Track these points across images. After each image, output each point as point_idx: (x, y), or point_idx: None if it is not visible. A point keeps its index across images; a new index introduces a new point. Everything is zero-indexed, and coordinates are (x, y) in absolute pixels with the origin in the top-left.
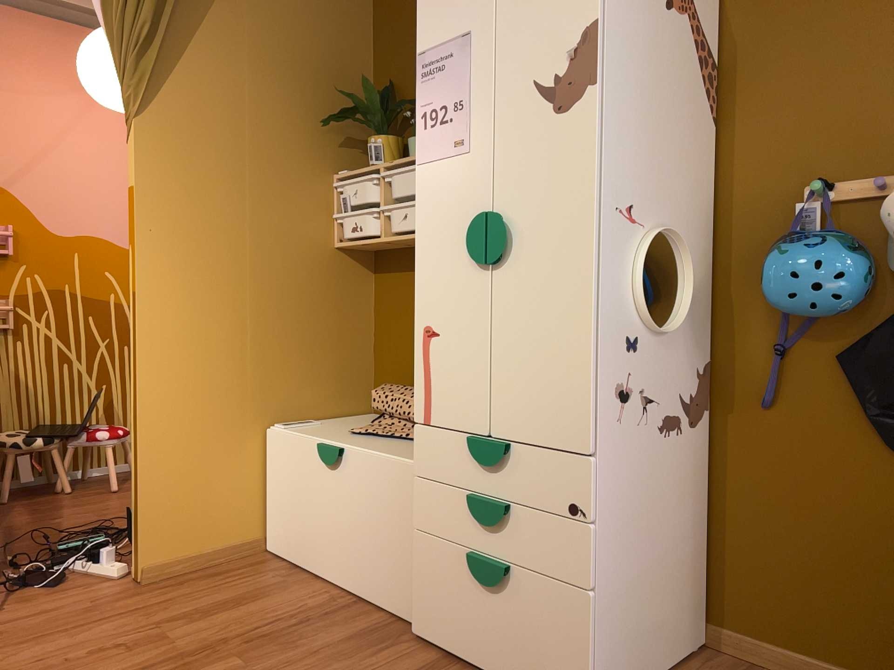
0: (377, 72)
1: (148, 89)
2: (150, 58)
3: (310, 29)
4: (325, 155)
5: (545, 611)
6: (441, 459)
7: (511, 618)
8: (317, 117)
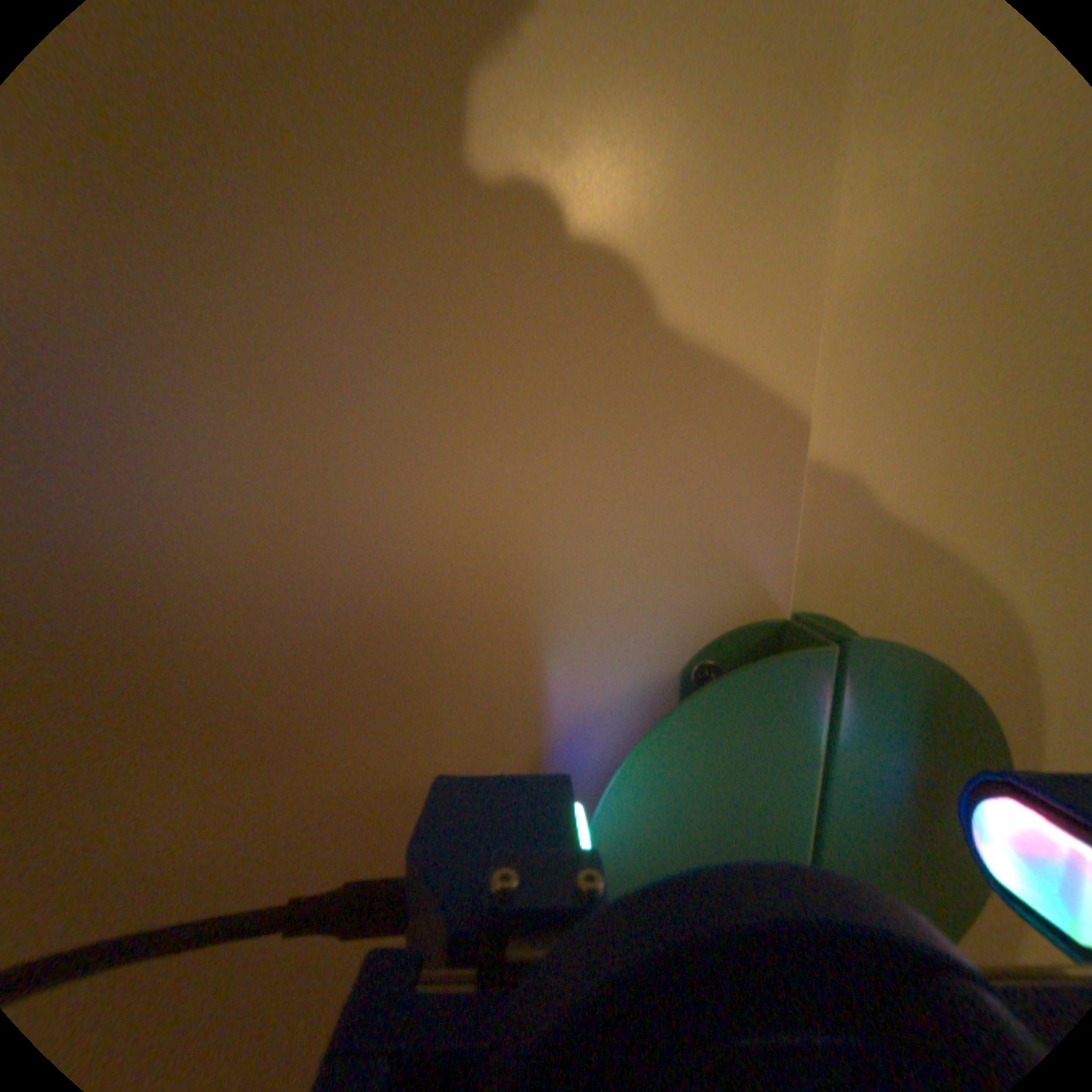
0: None
1: None
2: None
3: None
4: None
5: None
6: None
7: None
8: None
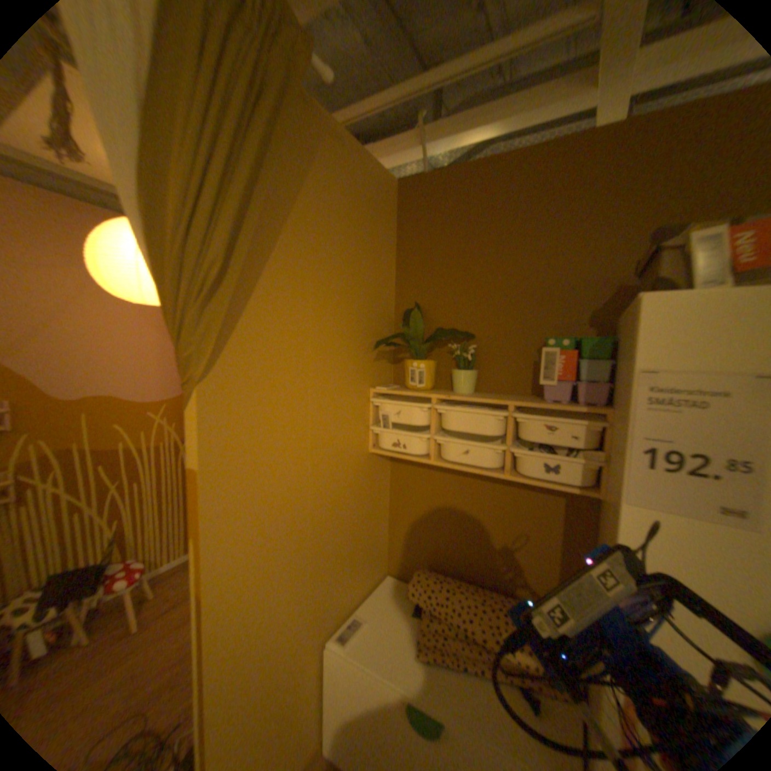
0: (402, 290)
1: (216, 345)
2: (218, 305)
3: (359, 253)
4: (366, 373)
5: None
6: None
7: None
8: (362, 339)
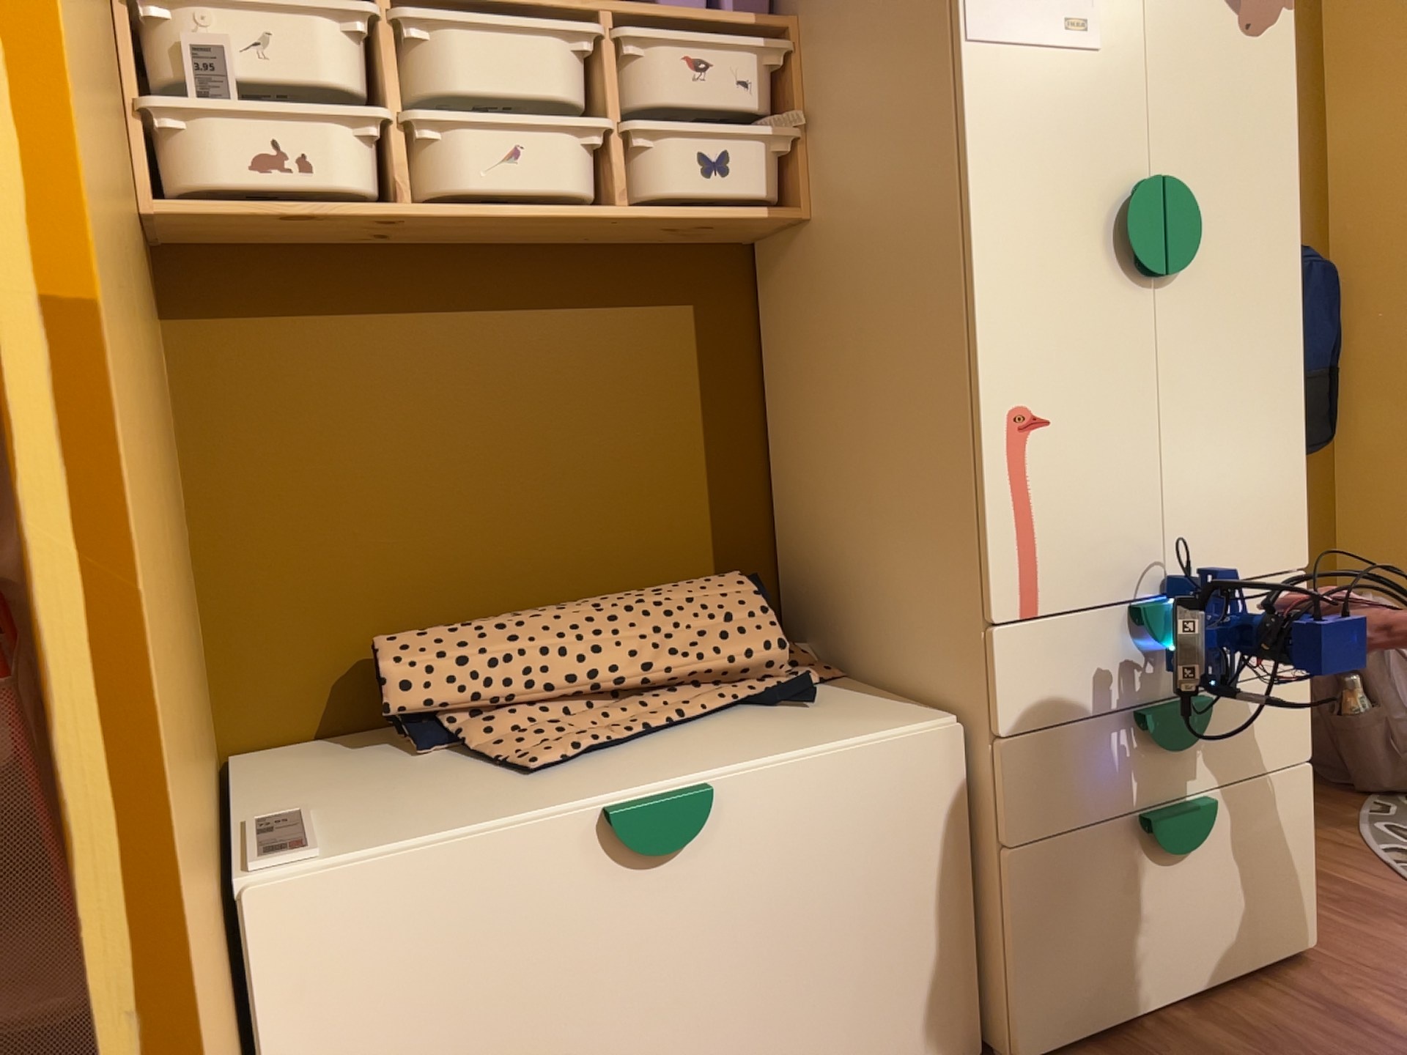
0: None
1: None
2: None
3: None
4: None
5: (1260, 829)
6: (1068, 675)
7: (1212, 878)
8: None
